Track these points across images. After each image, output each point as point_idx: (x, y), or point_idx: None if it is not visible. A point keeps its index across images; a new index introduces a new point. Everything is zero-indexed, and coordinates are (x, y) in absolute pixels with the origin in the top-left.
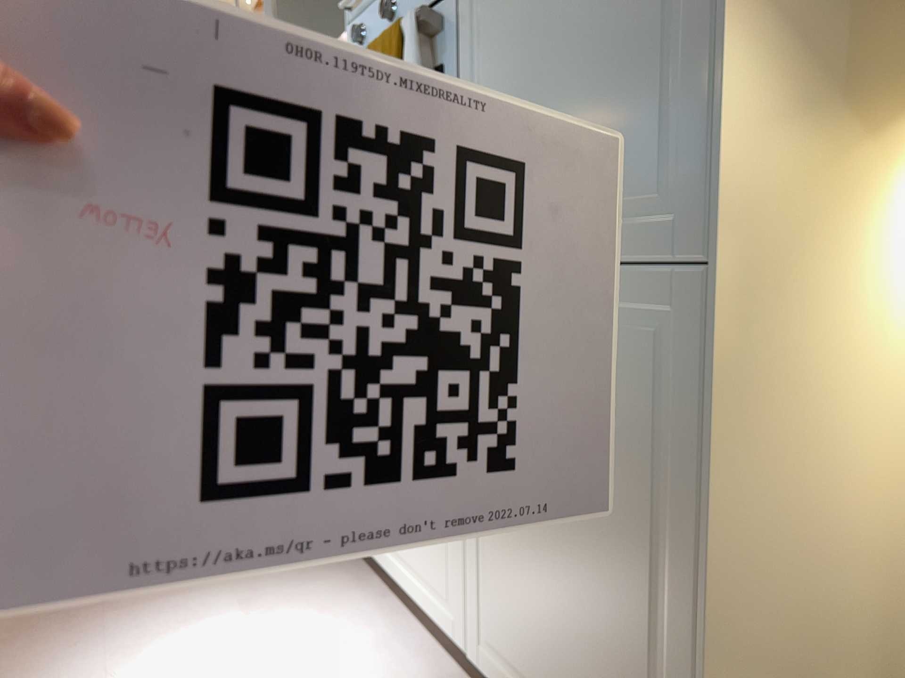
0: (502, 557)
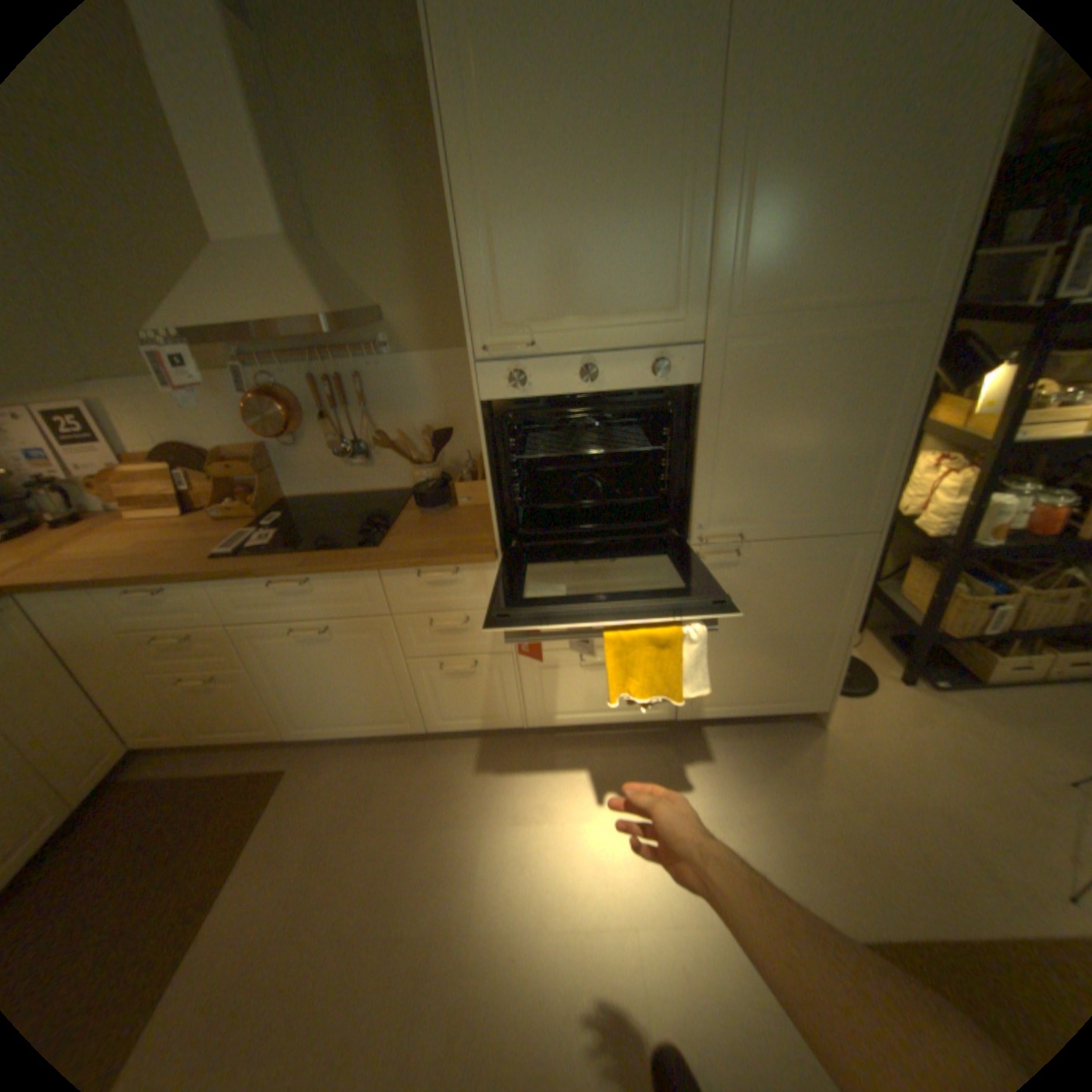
0: (712, 666)
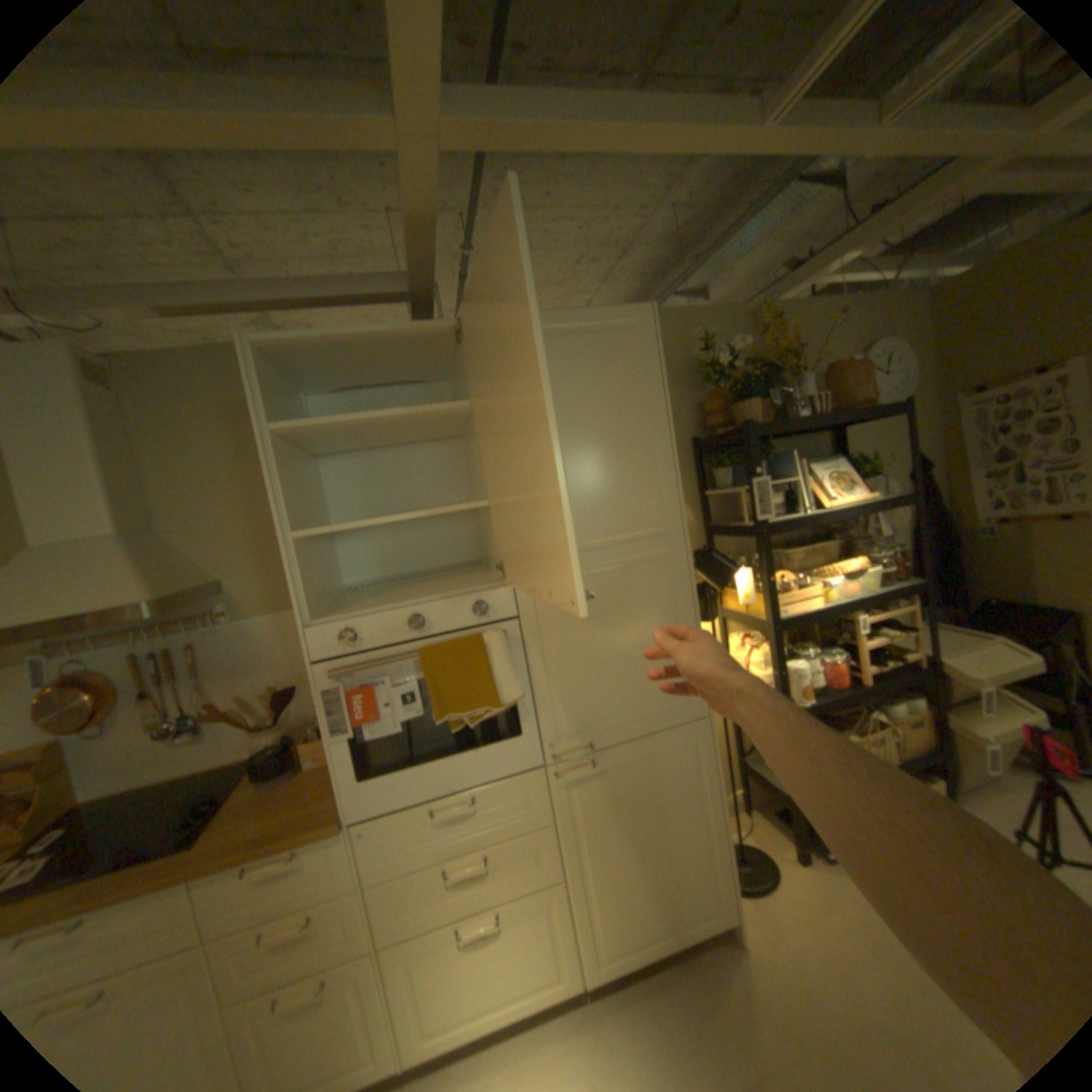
0: (605, 903)
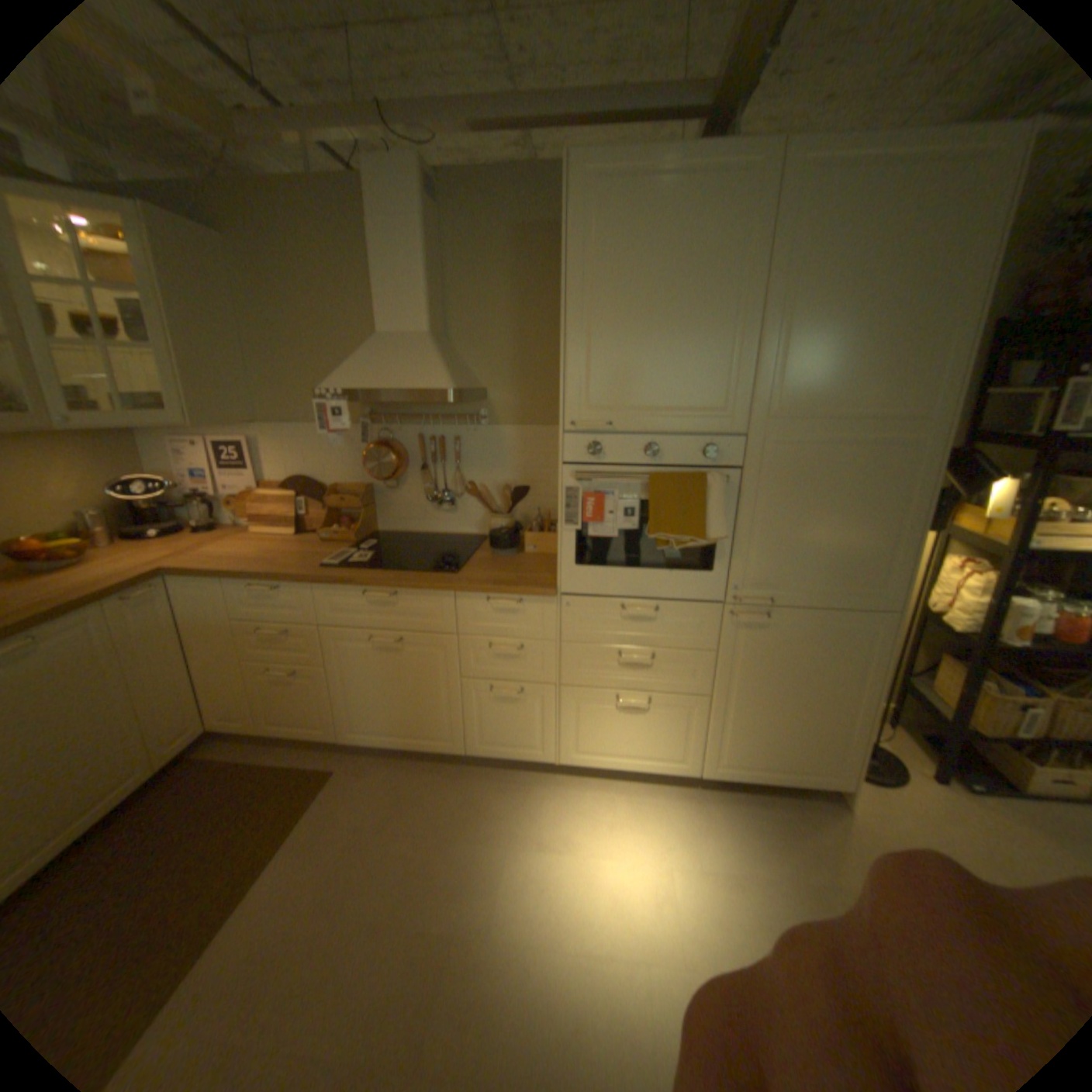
0: (740, 726)
